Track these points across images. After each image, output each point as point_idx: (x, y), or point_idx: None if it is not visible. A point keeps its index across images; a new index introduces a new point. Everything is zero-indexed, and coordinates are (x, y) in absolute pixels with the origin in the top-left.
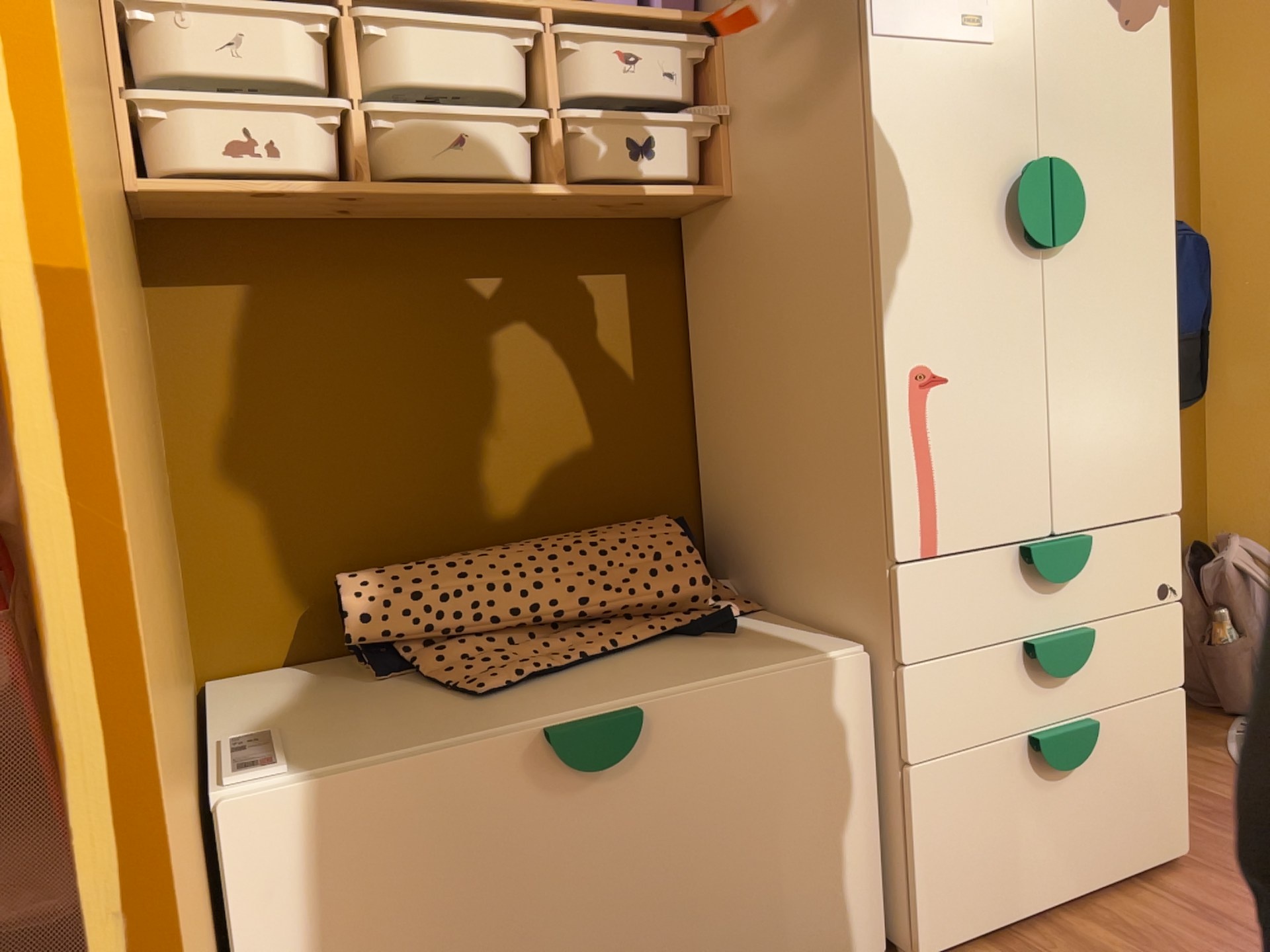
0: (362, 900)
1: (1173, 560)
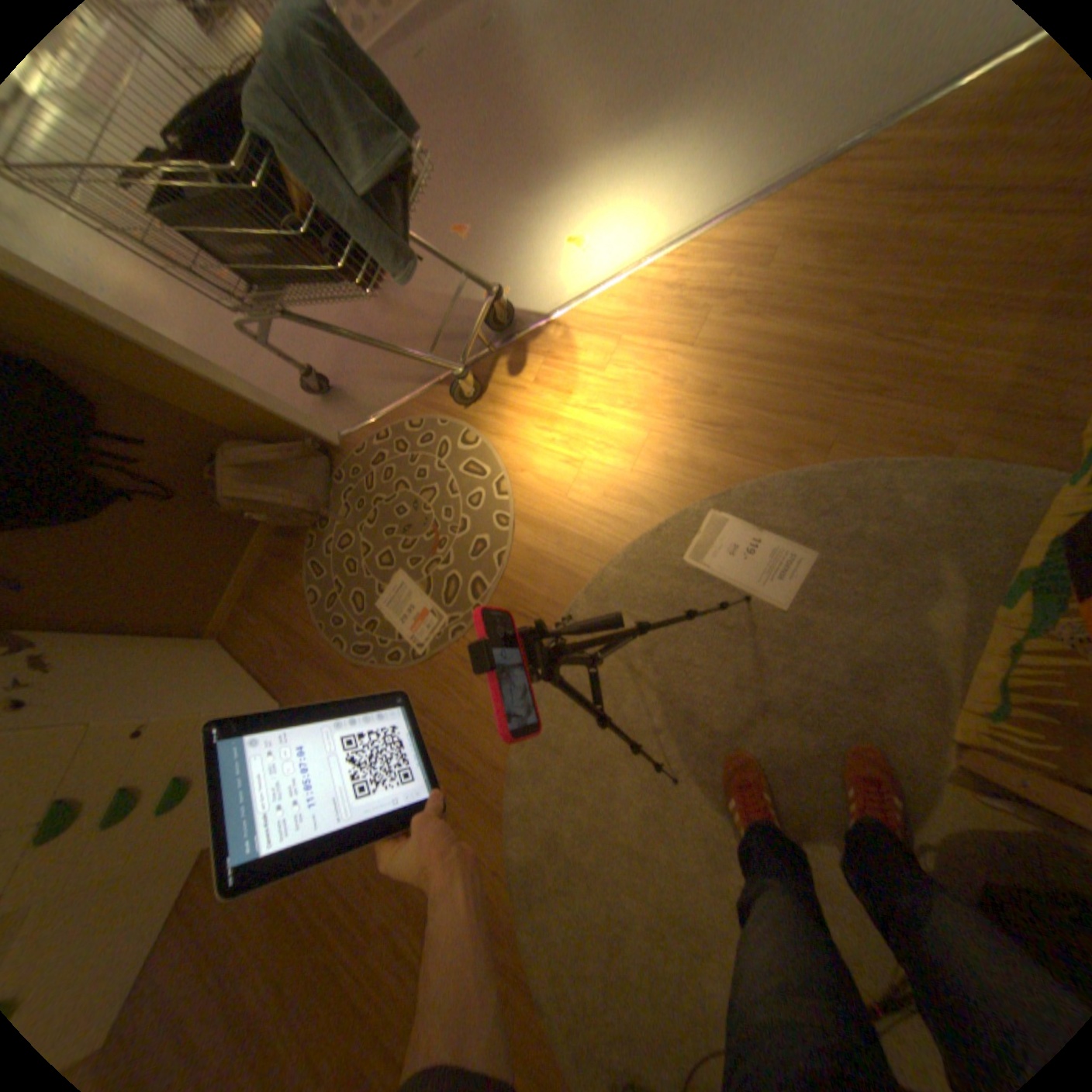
0: None
1: (119, 732)
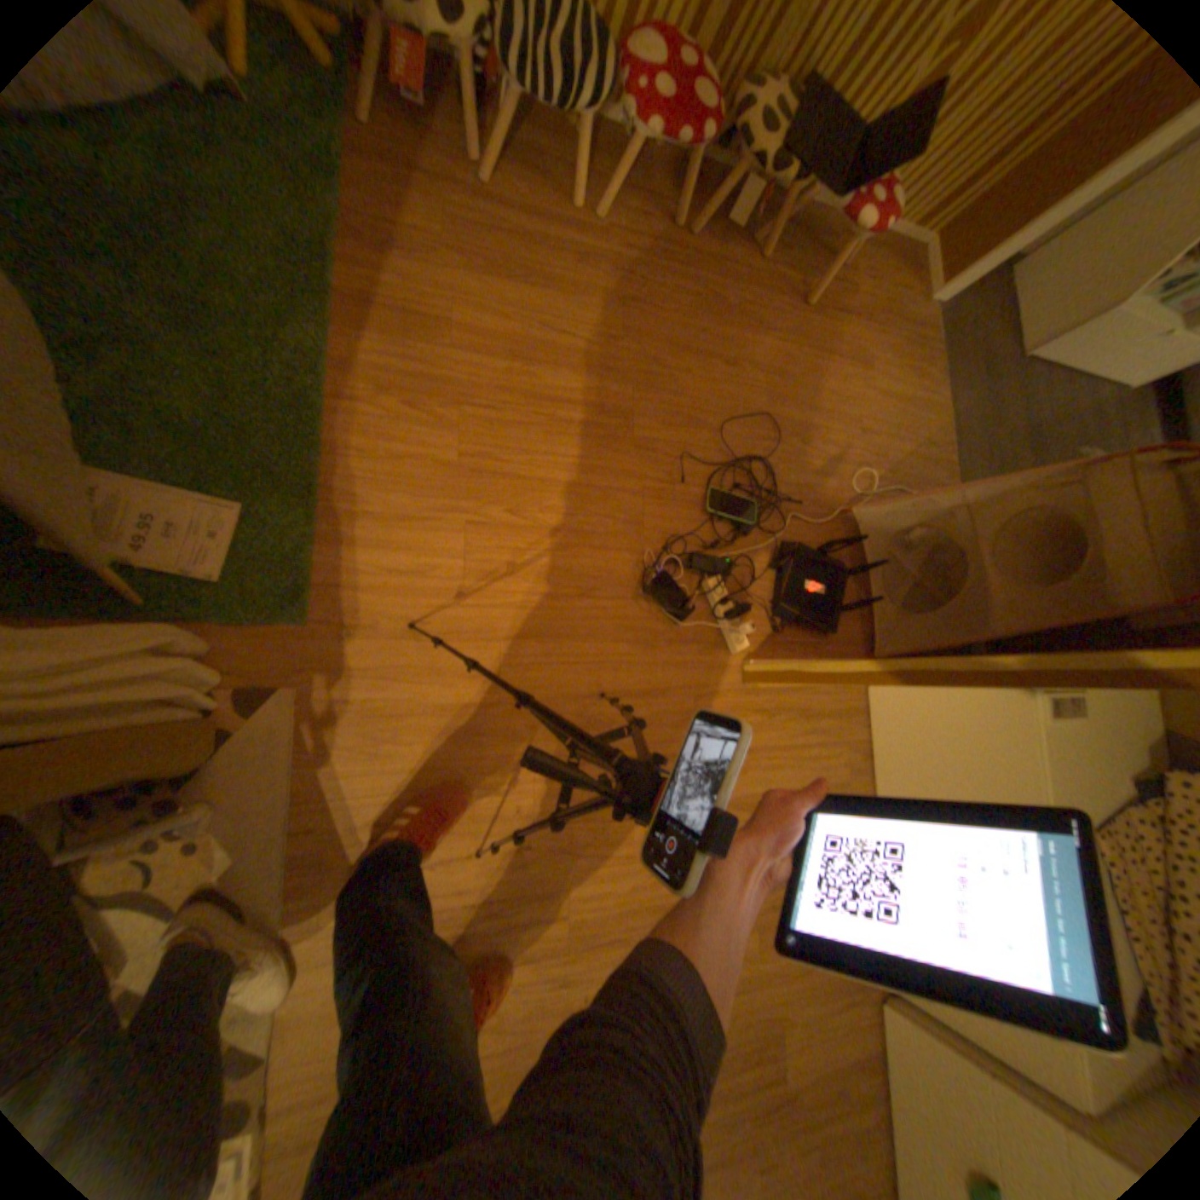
0: (977, 746)
1: None
